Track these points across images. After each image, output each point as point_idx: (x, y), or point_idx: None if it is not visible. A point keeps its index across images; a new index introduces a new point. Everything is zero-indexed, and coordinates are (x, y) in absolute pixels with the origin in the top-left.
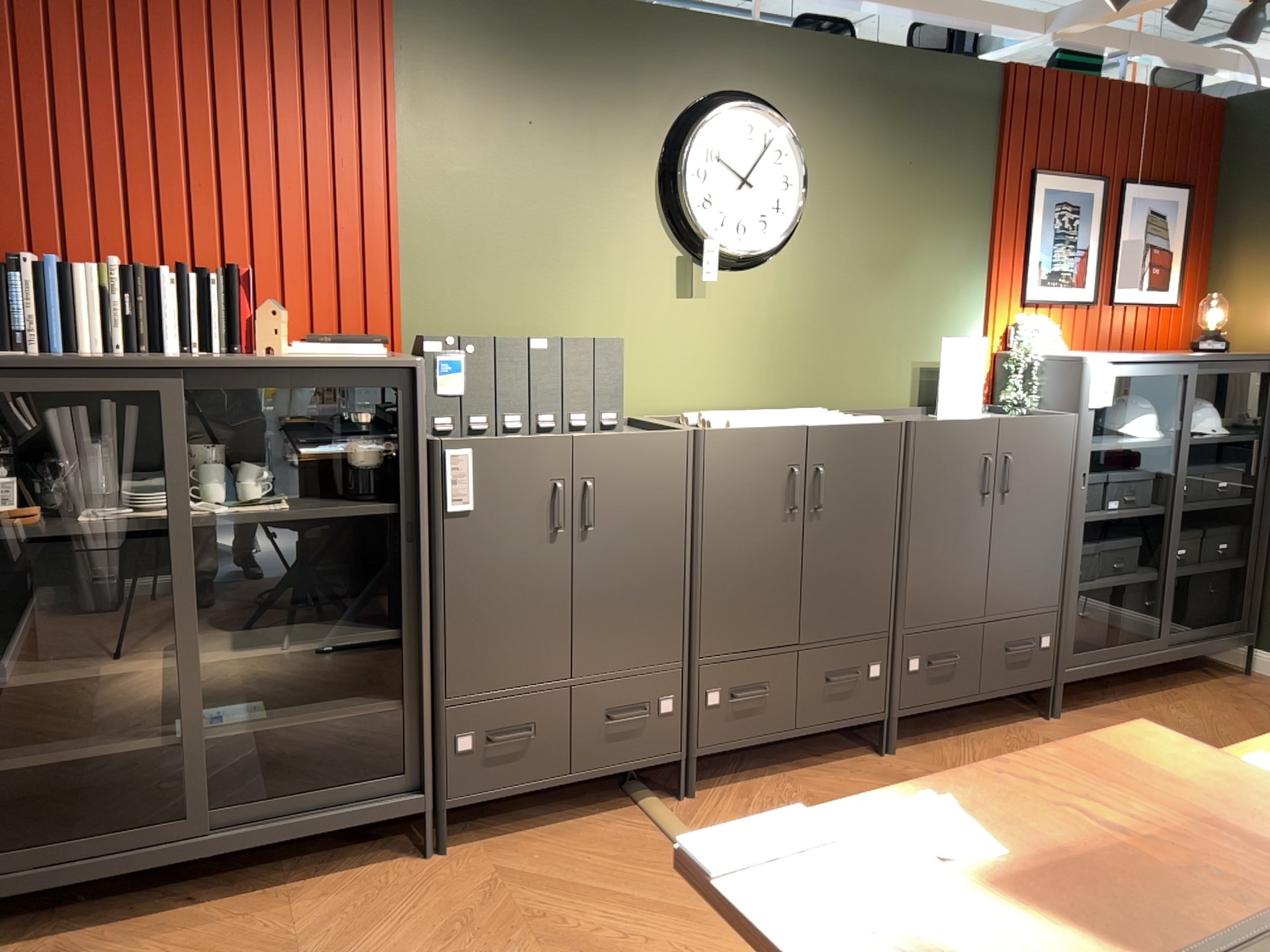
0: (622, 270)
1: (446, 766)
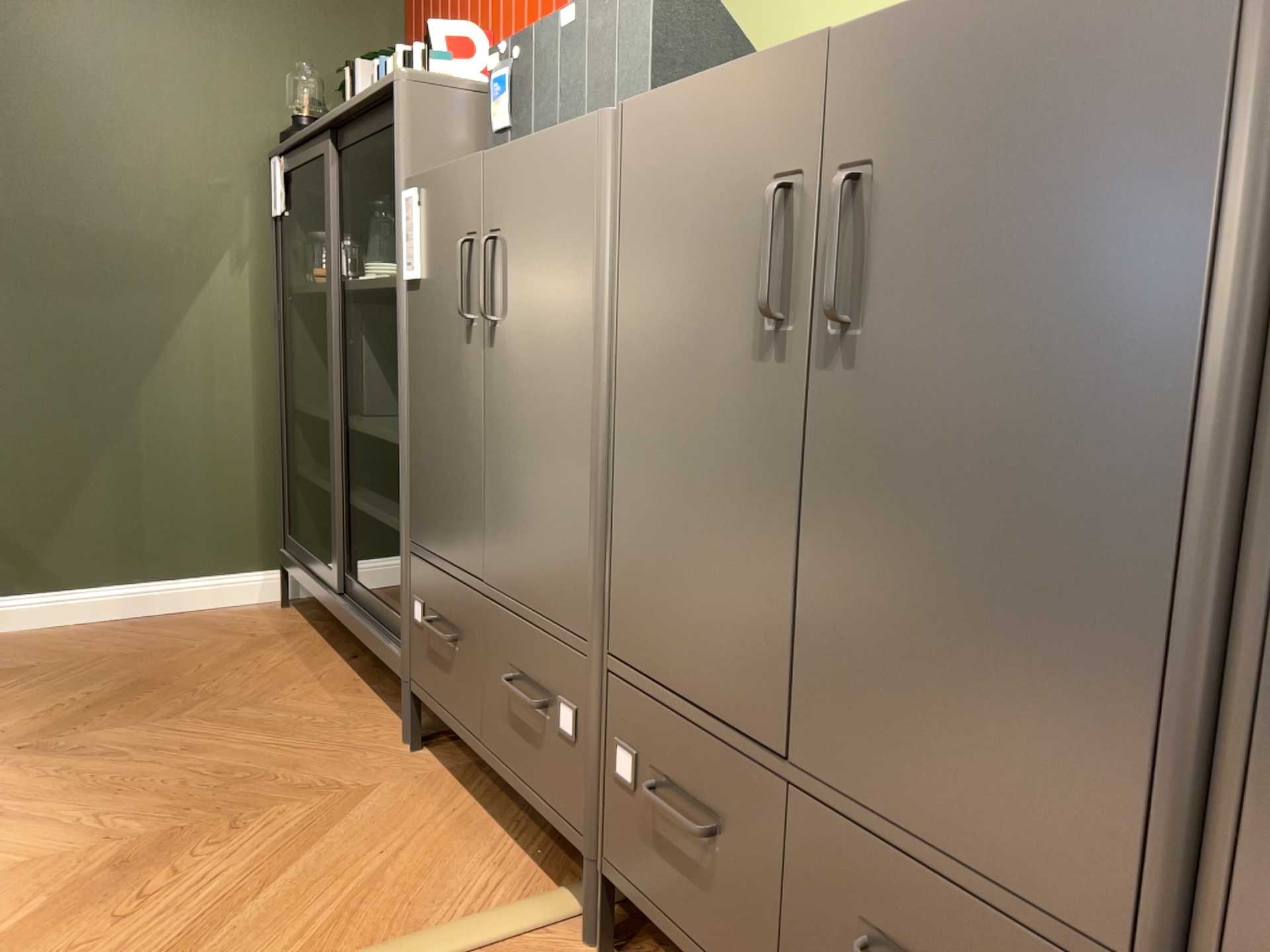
0: None
1: (409, 632)
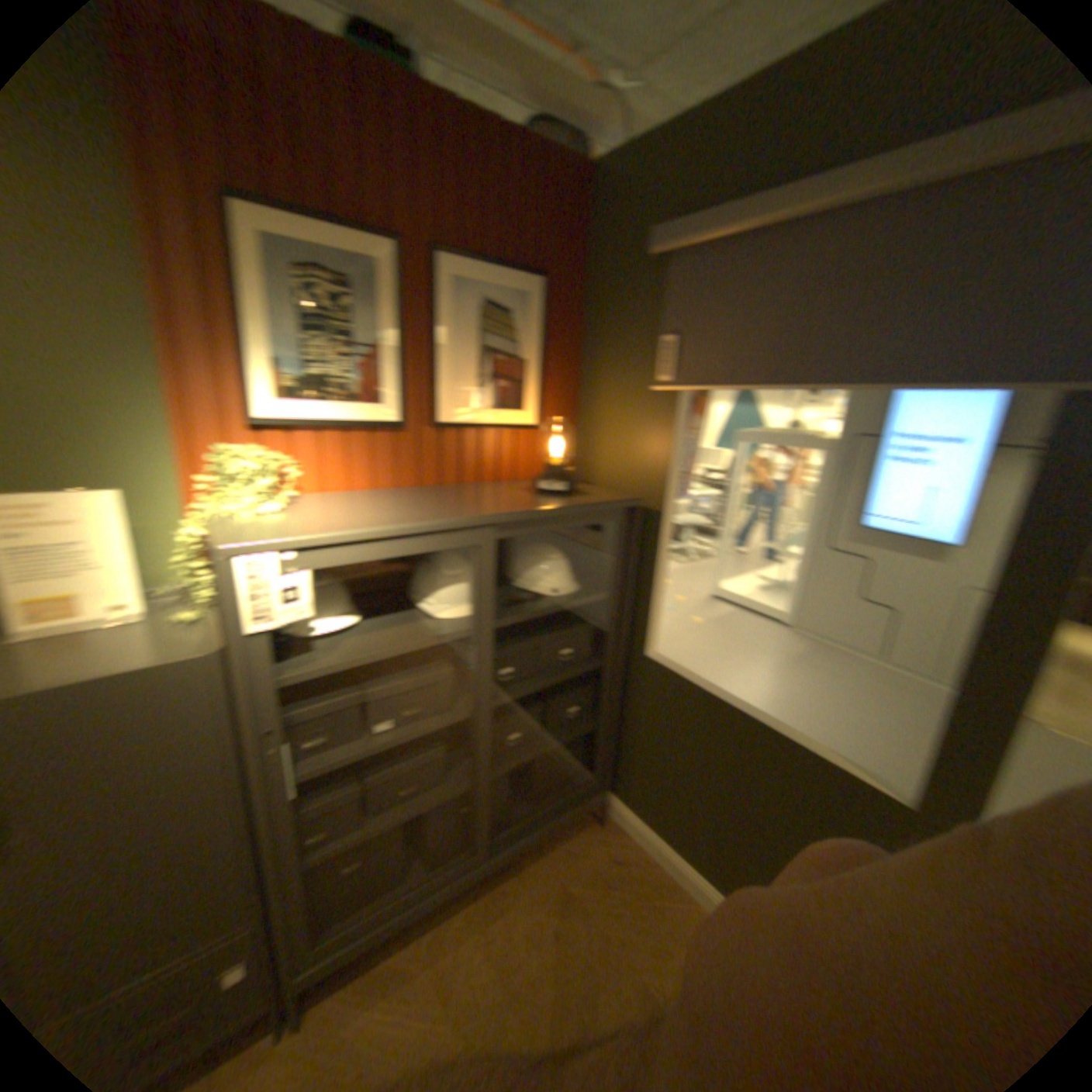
0: None
1: None
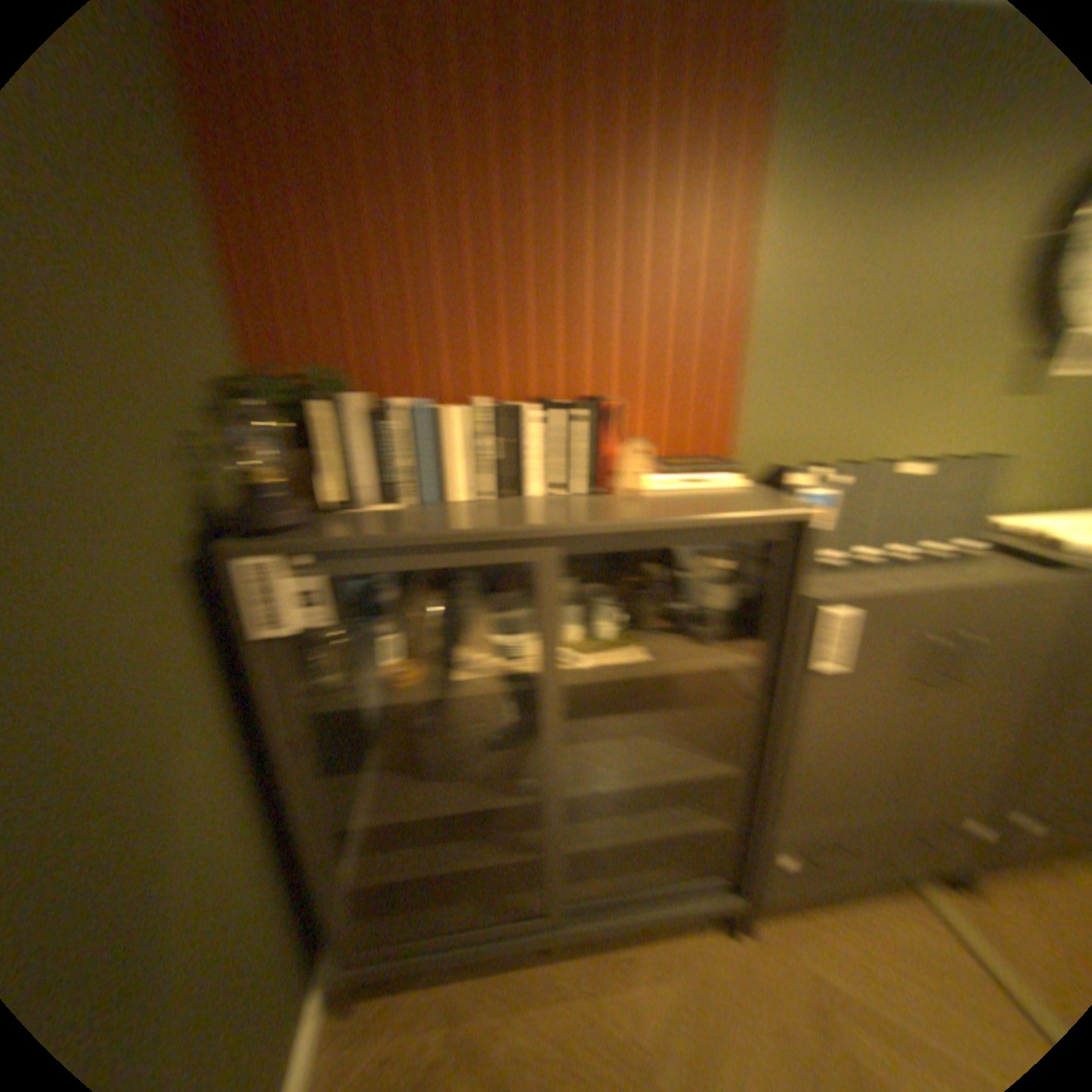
0: (965, 369)
1: (772, 882)
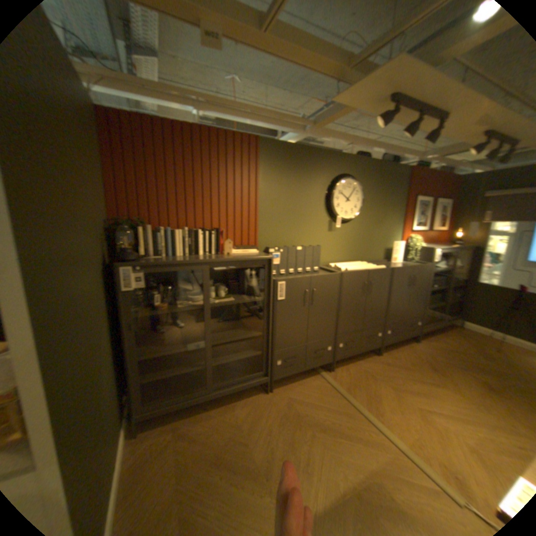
0: (314, 224)
1: (274, 369)
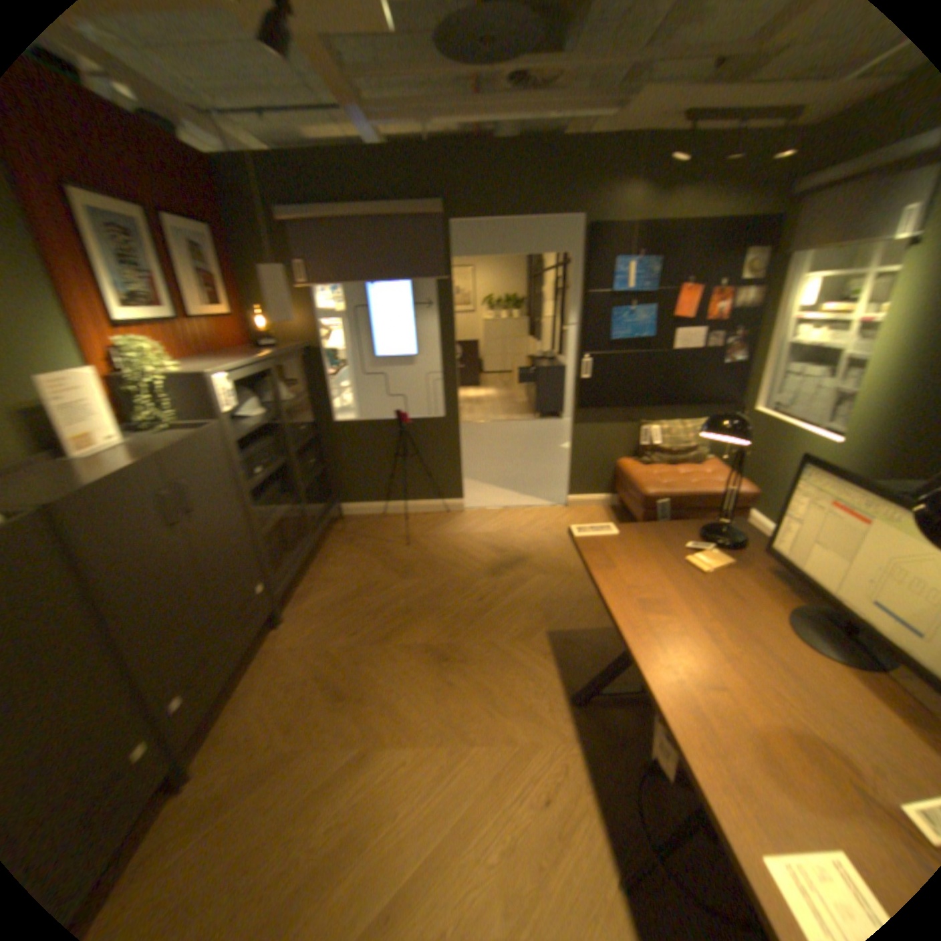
0: None
1: None
